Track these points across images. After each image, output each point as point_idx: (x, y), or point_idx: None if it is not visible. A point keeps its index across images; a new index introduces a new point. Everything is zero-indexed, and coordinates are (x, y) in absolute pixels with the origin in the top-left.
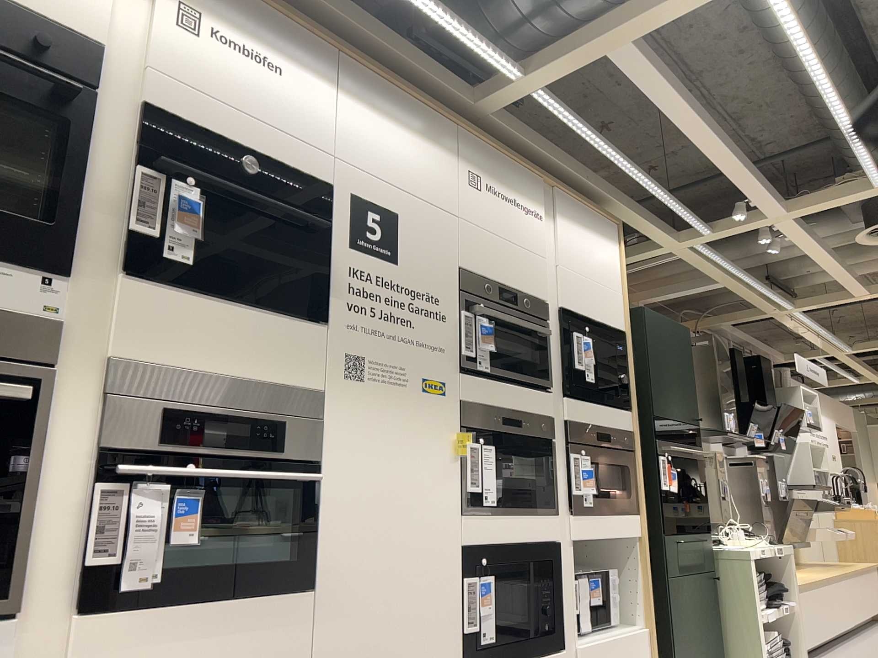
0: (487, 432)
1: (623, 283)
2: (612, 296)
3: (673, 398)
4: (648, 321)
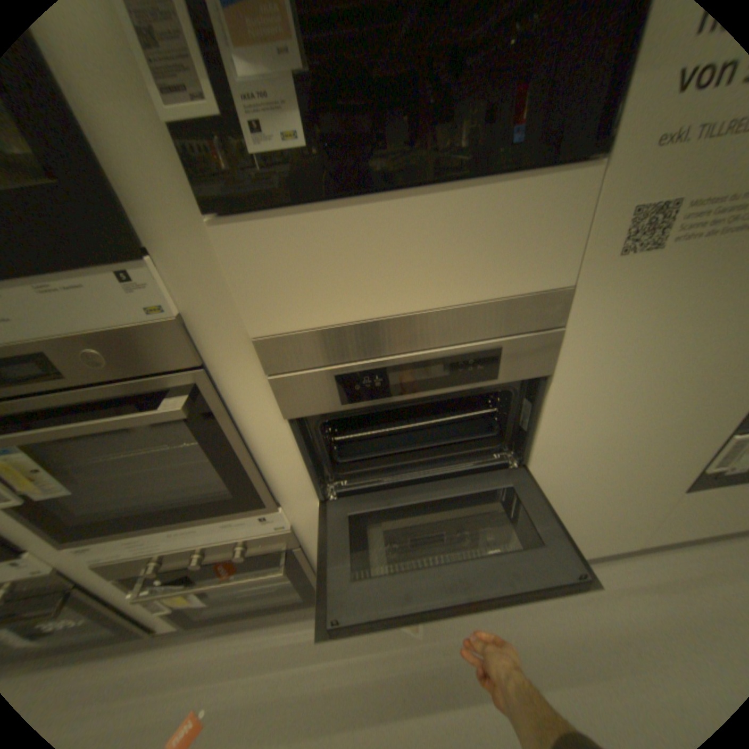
0: None
1: None
2: None
3: None
4: None
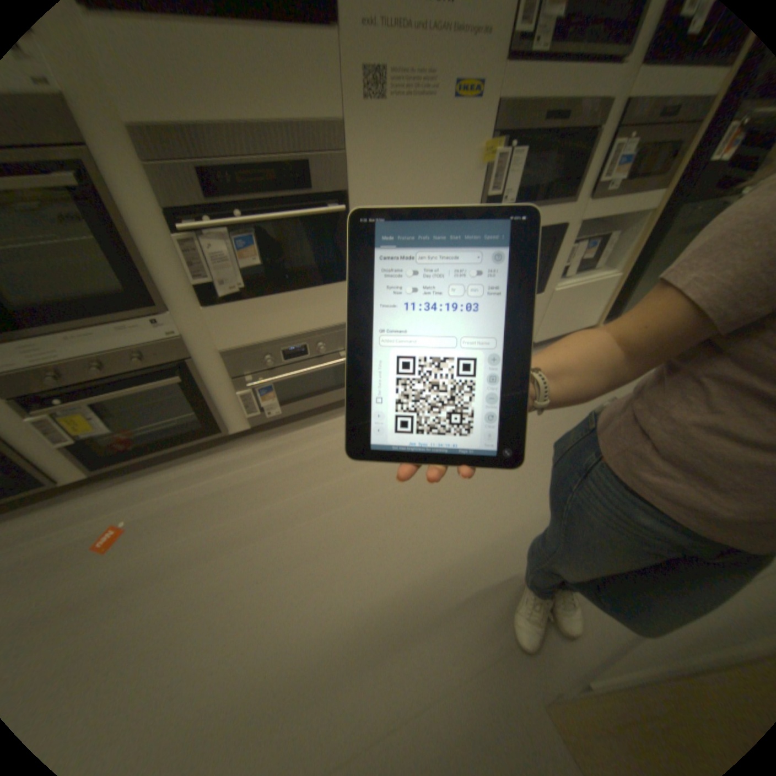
0: (525, 129)
1: None
2: None
3: None
4: None
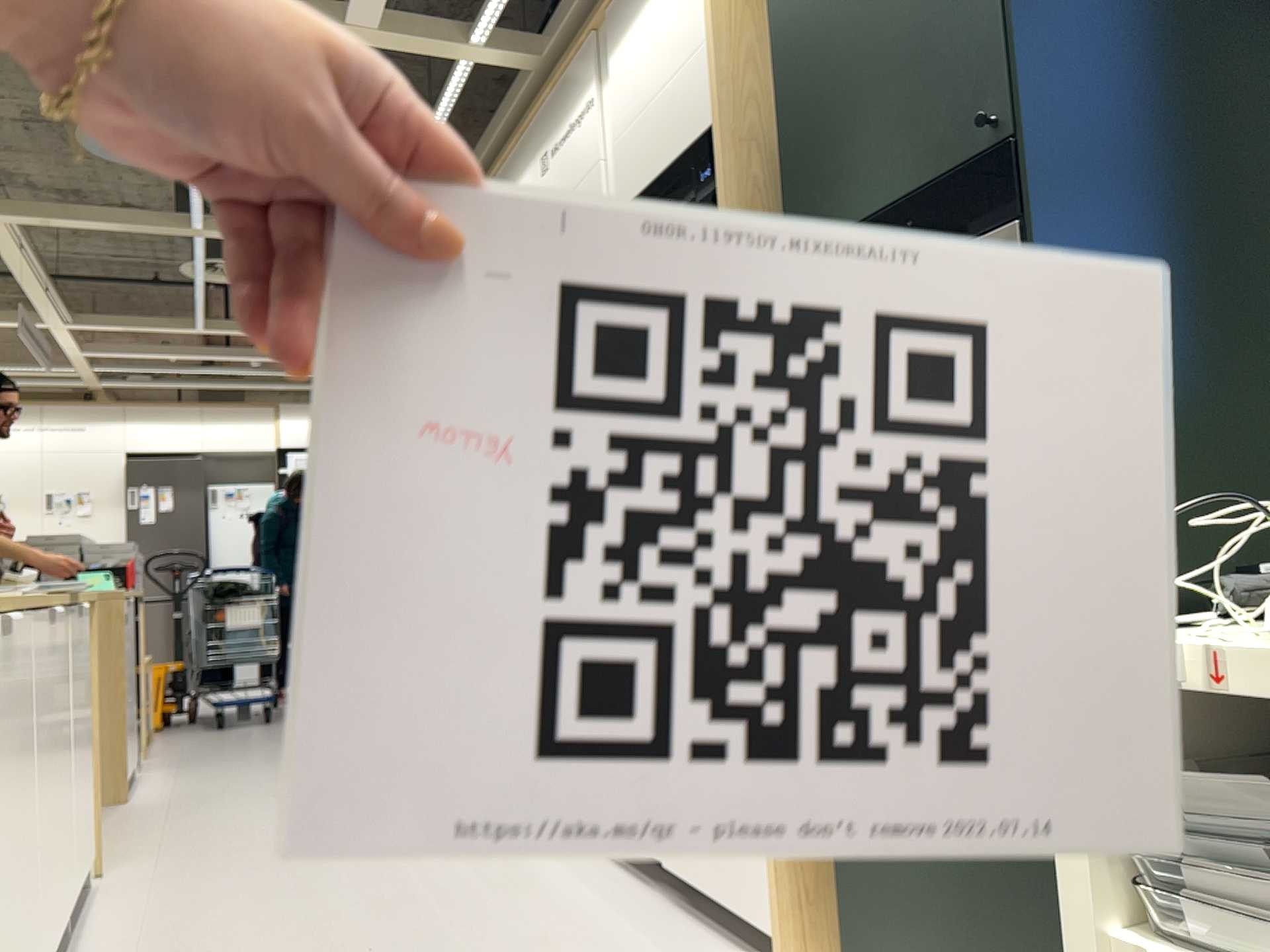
0: None
1: (711, 4)
2: (693, 71)
3: (878, 142)
4: (784, 0)
